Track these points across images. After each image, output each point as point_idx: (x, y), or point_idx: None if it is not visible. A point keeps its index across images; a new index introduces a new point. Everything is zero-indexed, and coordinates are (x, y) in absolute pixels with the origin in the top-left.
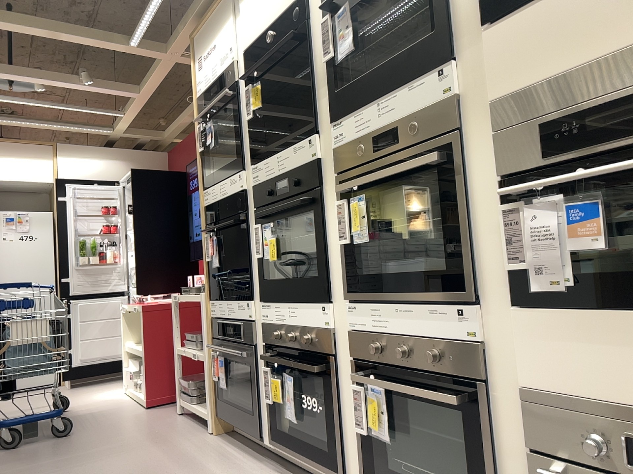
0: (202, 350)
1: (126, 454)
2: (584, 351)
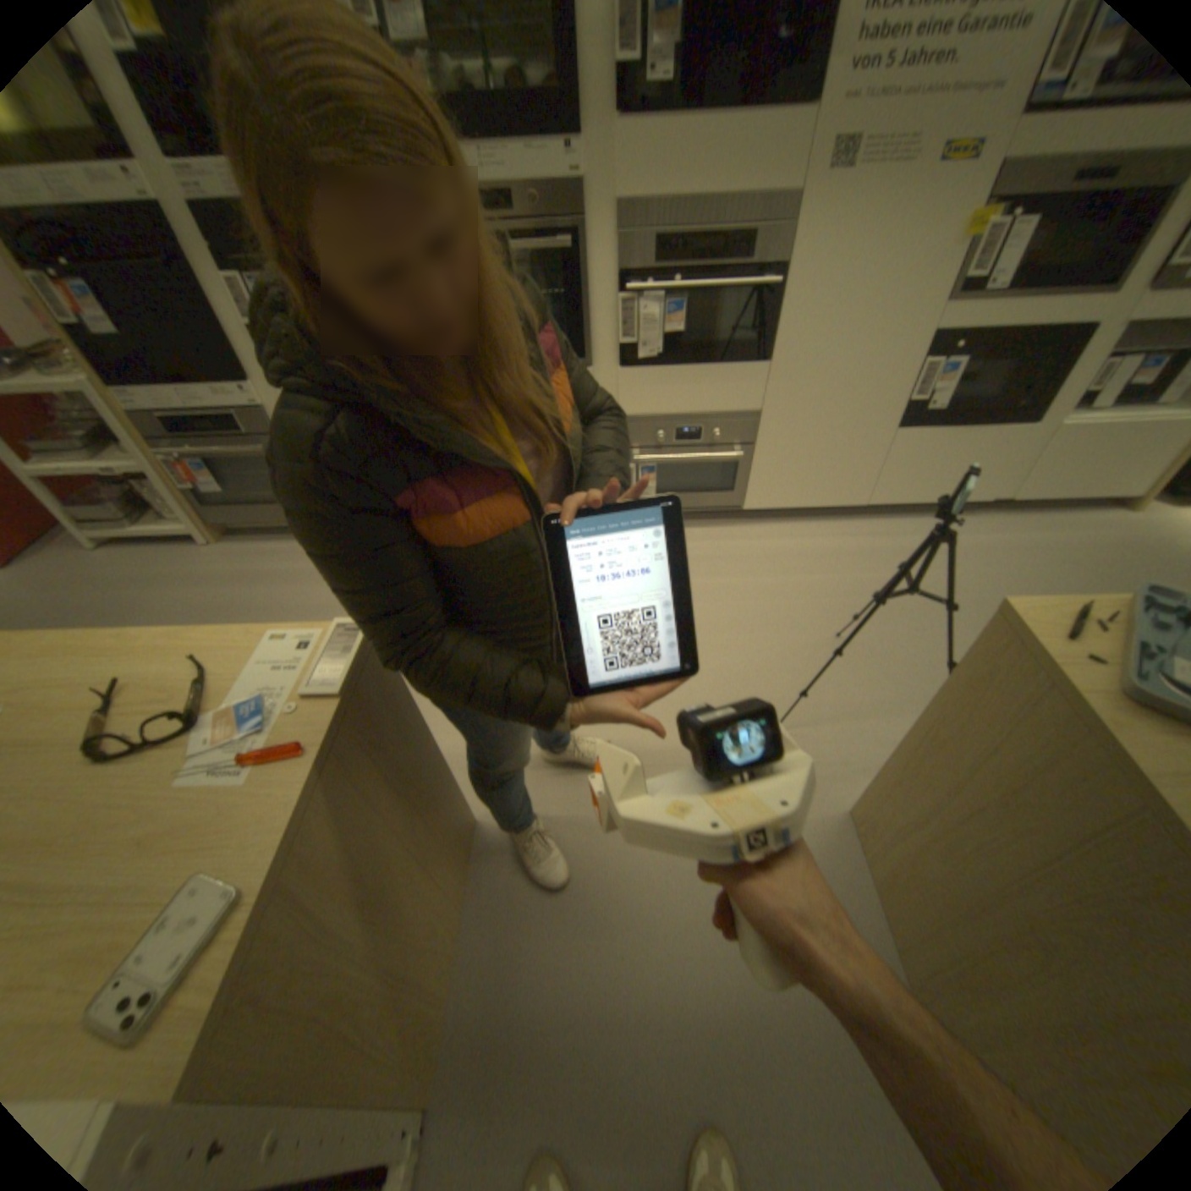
0: (98, 462)
1: (139, 616)
2: (657, 392)
